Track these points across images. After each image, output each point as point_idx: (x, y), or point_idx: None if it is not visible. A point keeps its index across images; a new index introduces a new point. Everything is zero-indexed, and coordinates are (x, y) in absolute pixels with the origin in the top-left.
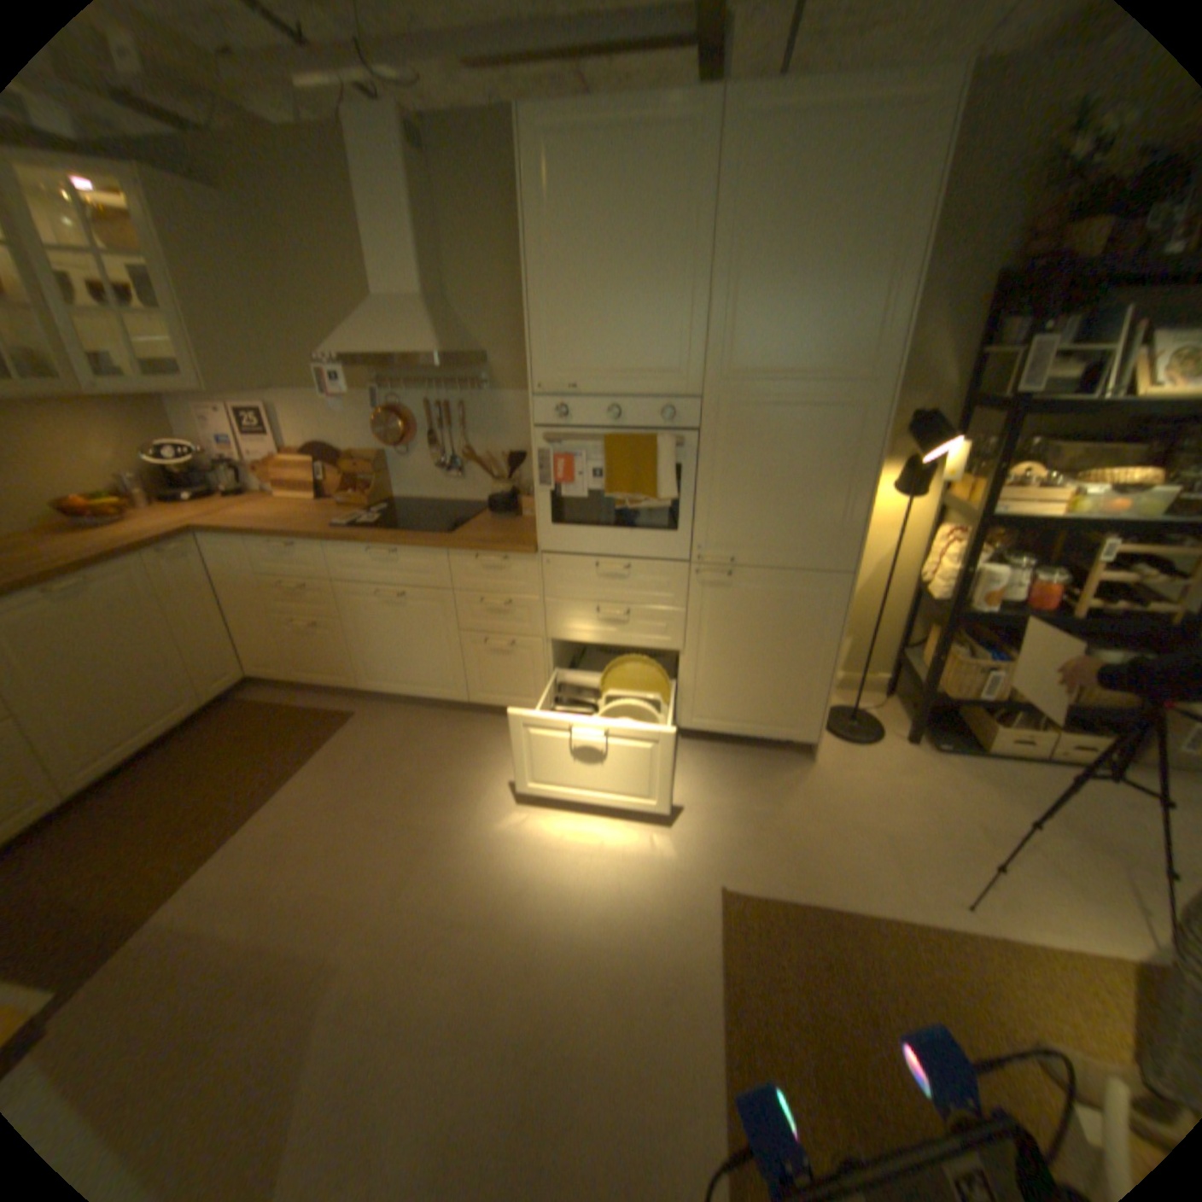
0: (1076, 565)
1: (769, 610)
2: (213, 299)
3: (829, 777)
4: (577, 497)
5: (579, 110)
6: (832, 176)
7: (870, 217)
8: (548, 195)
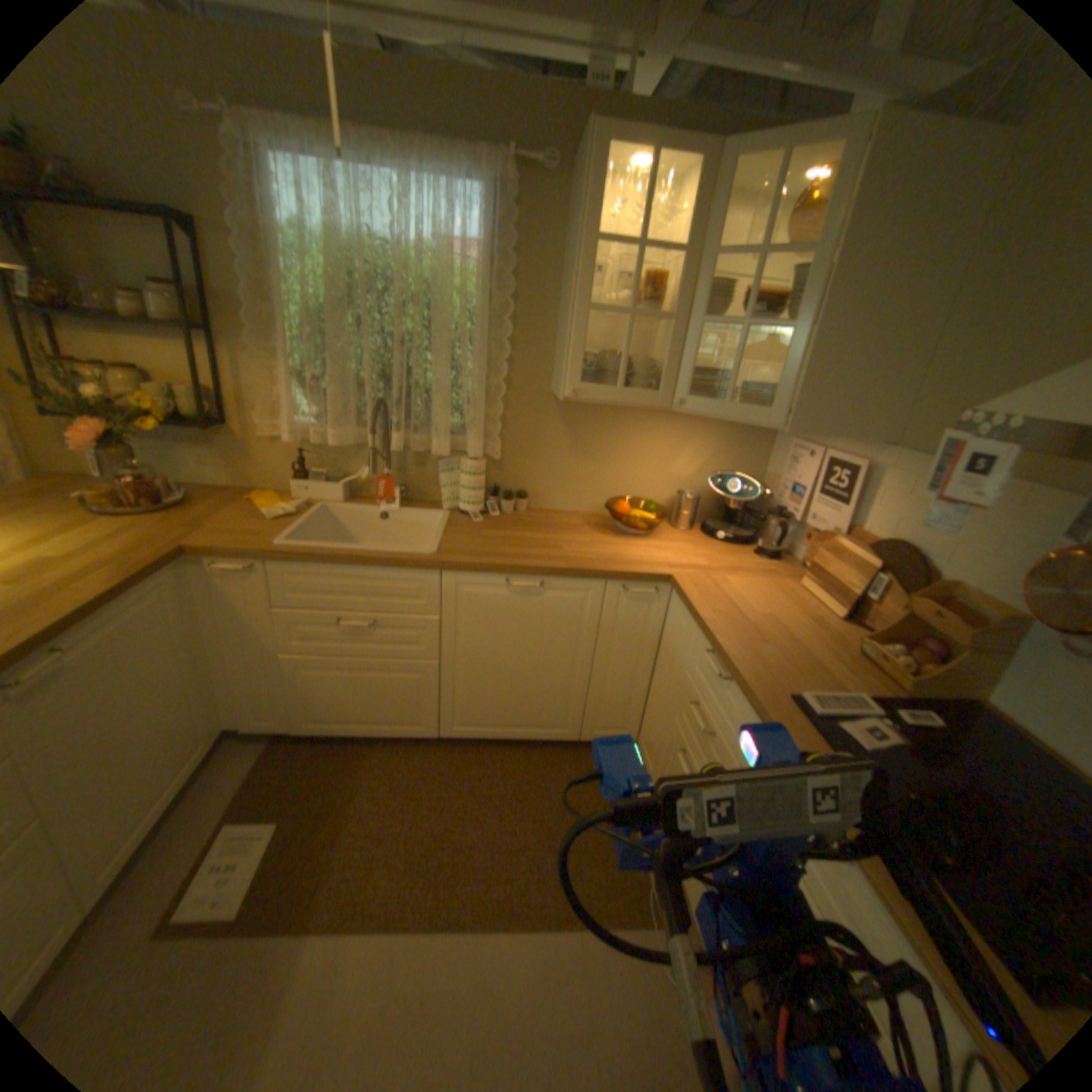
0: None
1: None
2: (891, 303)
3: None
4: None
5: None
6: None
7: None
8: None
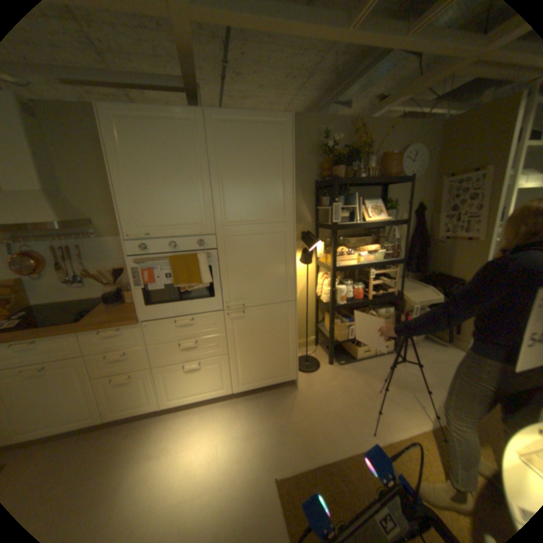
0: (363, 280)
1: (264, 323)
2: None
3: (305, 393)
4: (158, 288)
5: (132, 109)
6: (254, 146)
7: (271, 162)
8: (120, 144)
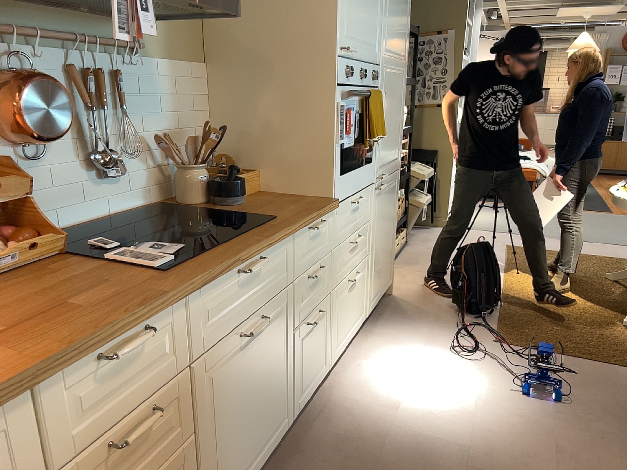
0: None
1: (387, 202)
2: None
3: (404, 294)
4: (351, 145)
5: None
6: None
7: None
8: None
